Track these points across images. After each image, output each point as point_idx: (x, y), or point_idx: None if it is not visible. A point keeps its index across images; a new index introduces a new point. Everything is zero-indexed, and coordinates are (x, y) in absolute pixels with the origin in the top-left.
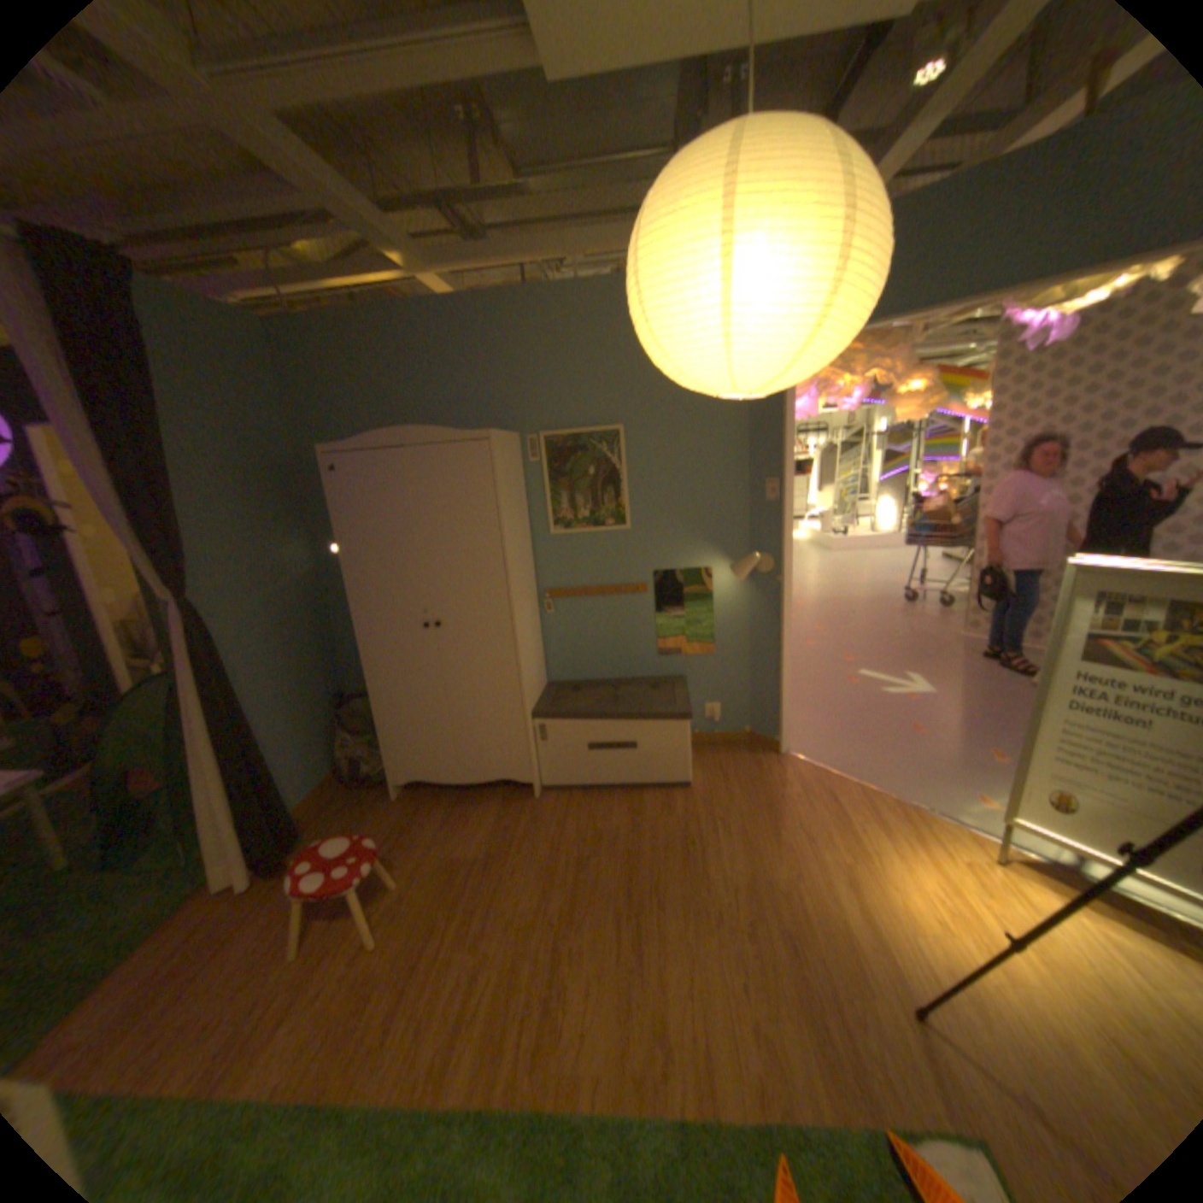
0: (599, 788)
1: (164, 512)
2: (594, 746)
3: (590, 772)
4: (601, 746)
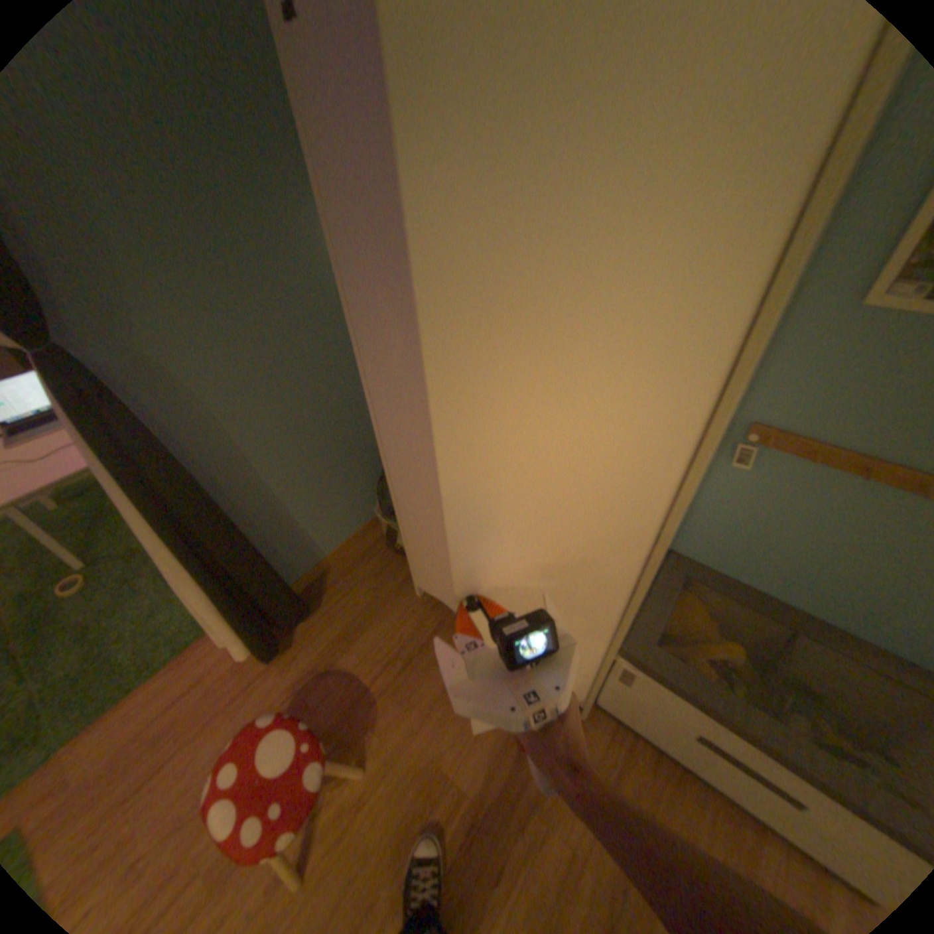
0: (686, 774)
1: None
2: (715, 752)
3: (683, 756)
4: (728, 762)
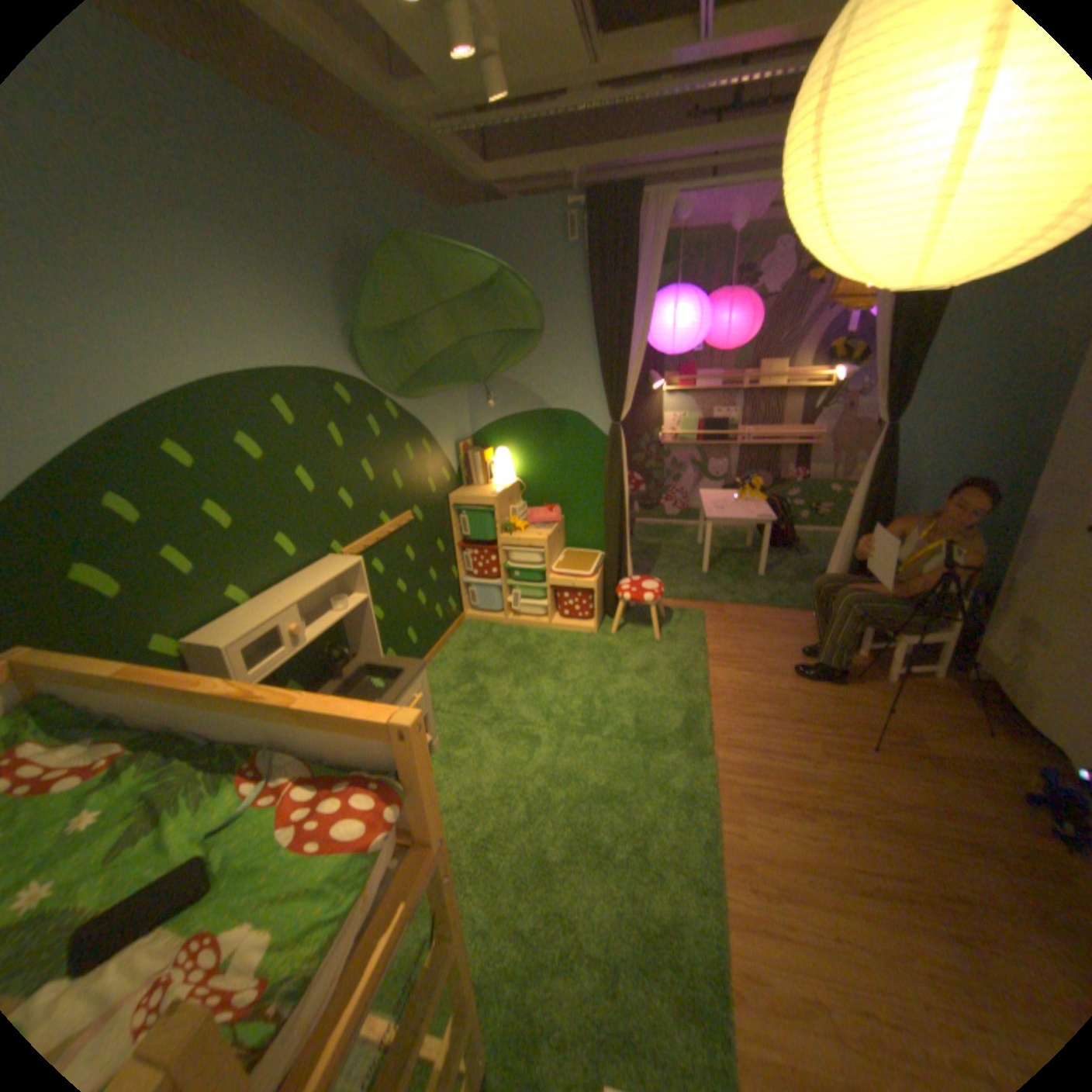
0: None
1: (931, 355)
2: None
3: None
4: None
